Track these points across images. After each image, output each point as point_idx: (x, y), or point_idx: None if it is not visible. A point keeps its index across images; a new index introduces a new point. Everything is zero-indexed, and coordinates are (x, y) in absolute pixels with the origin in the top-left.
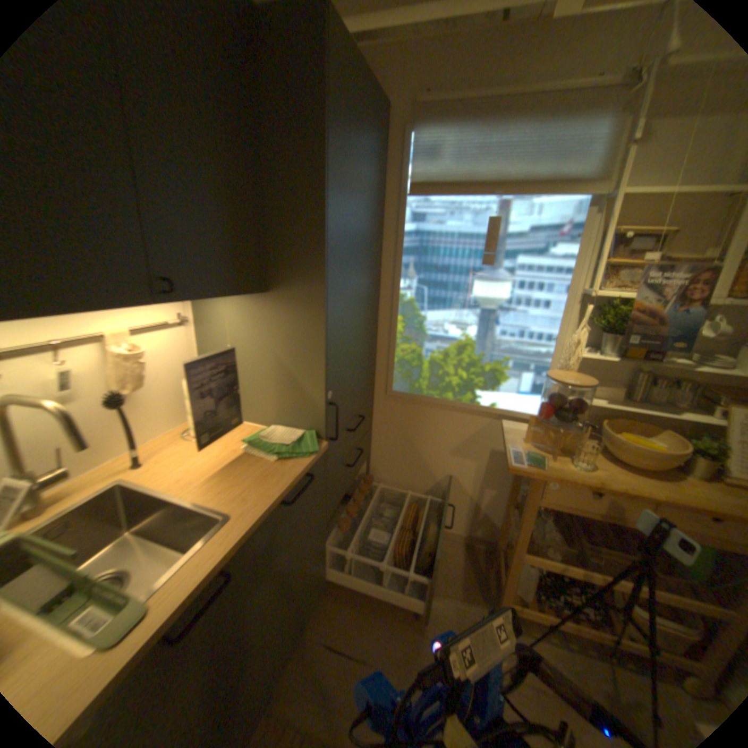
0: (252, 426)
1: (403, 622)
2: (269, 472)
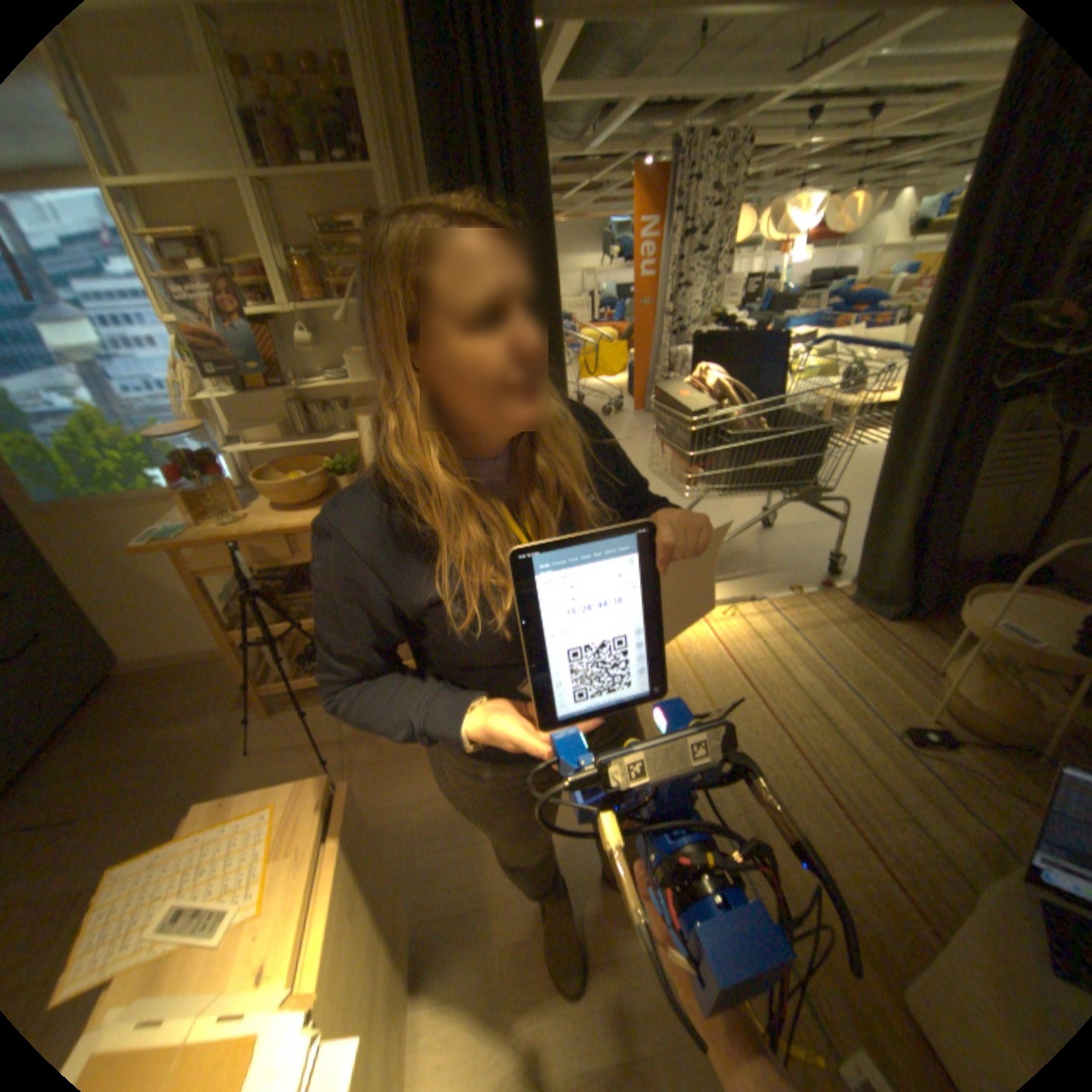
0: None
1: (143, 763)
2: None
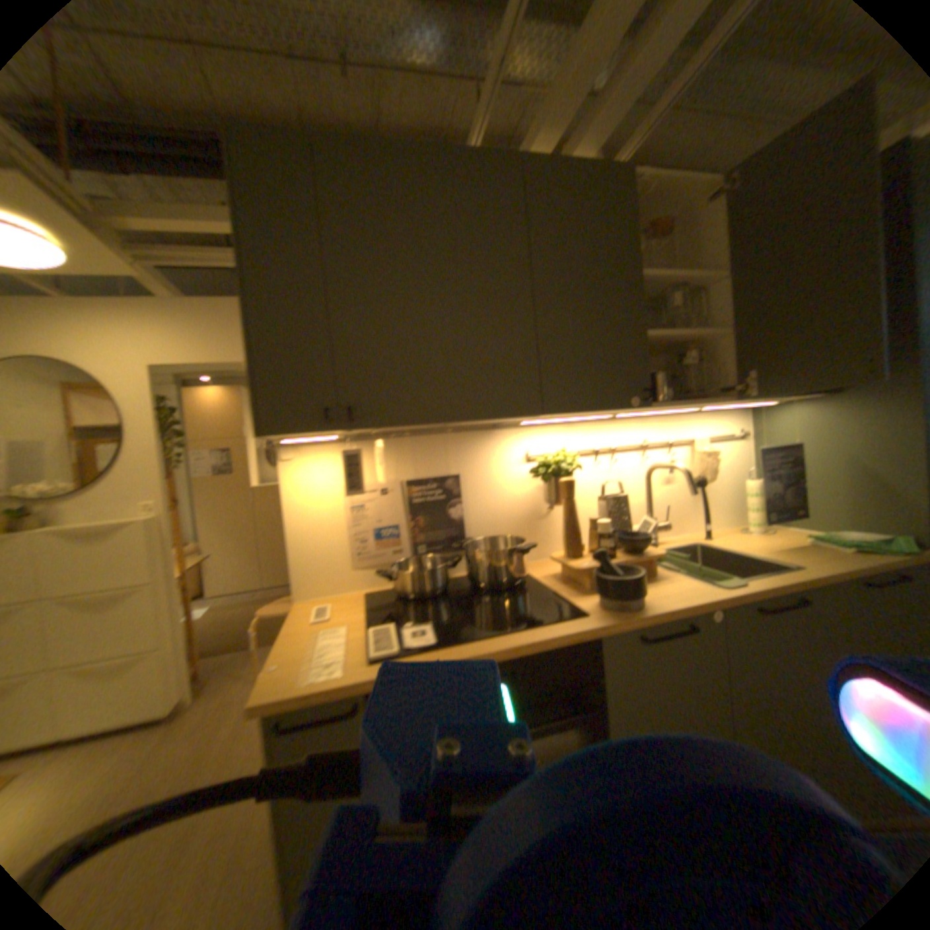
0: (817, 532)
1: None
2: (846, 556)
